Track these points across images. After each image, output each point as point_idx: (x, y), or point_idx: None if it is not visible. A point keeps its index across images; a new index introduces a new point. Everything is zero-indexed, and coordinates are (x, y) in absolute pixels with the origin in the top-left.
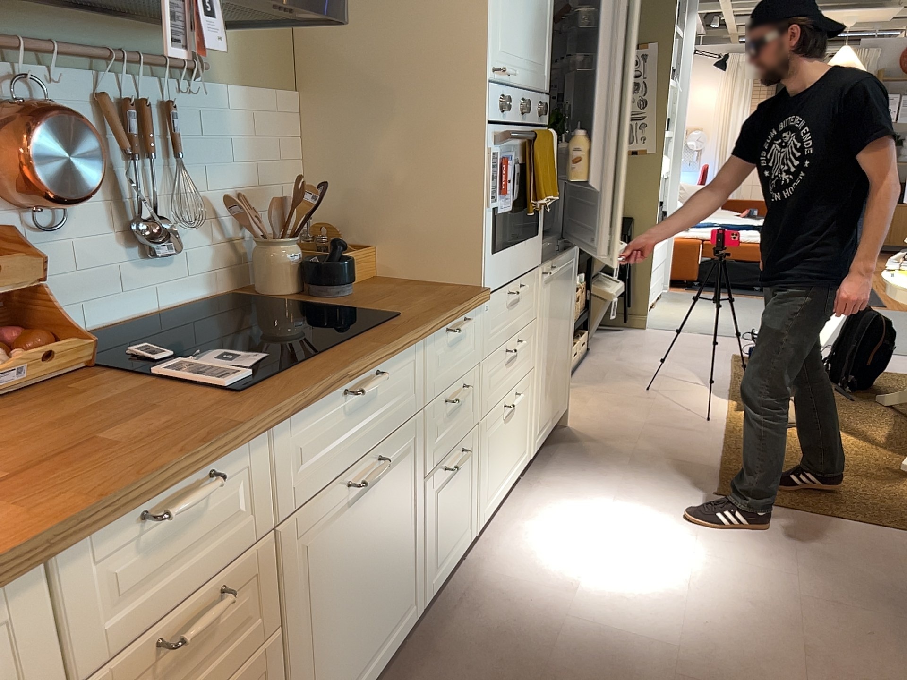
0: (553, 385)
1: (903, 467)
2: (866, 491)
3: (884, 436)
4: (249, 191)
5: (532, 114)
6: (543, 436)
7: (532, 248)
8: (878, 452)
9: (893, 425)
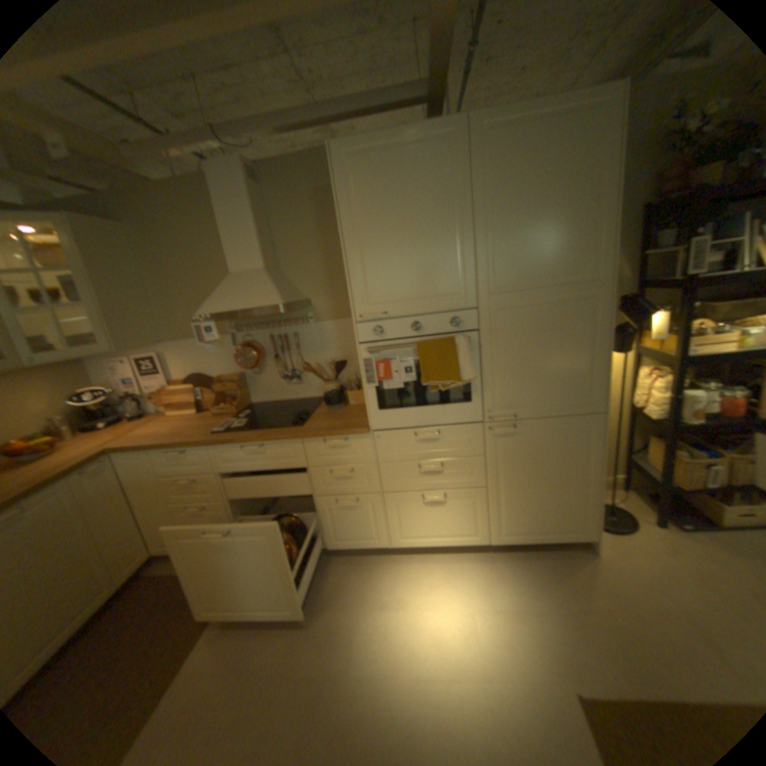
0: (539, 511)
1: None
2: None
3: None
4: (339, 360)
5: (435, 328)
6: (521, 541)
7: (456, 411)
8: None
9: None
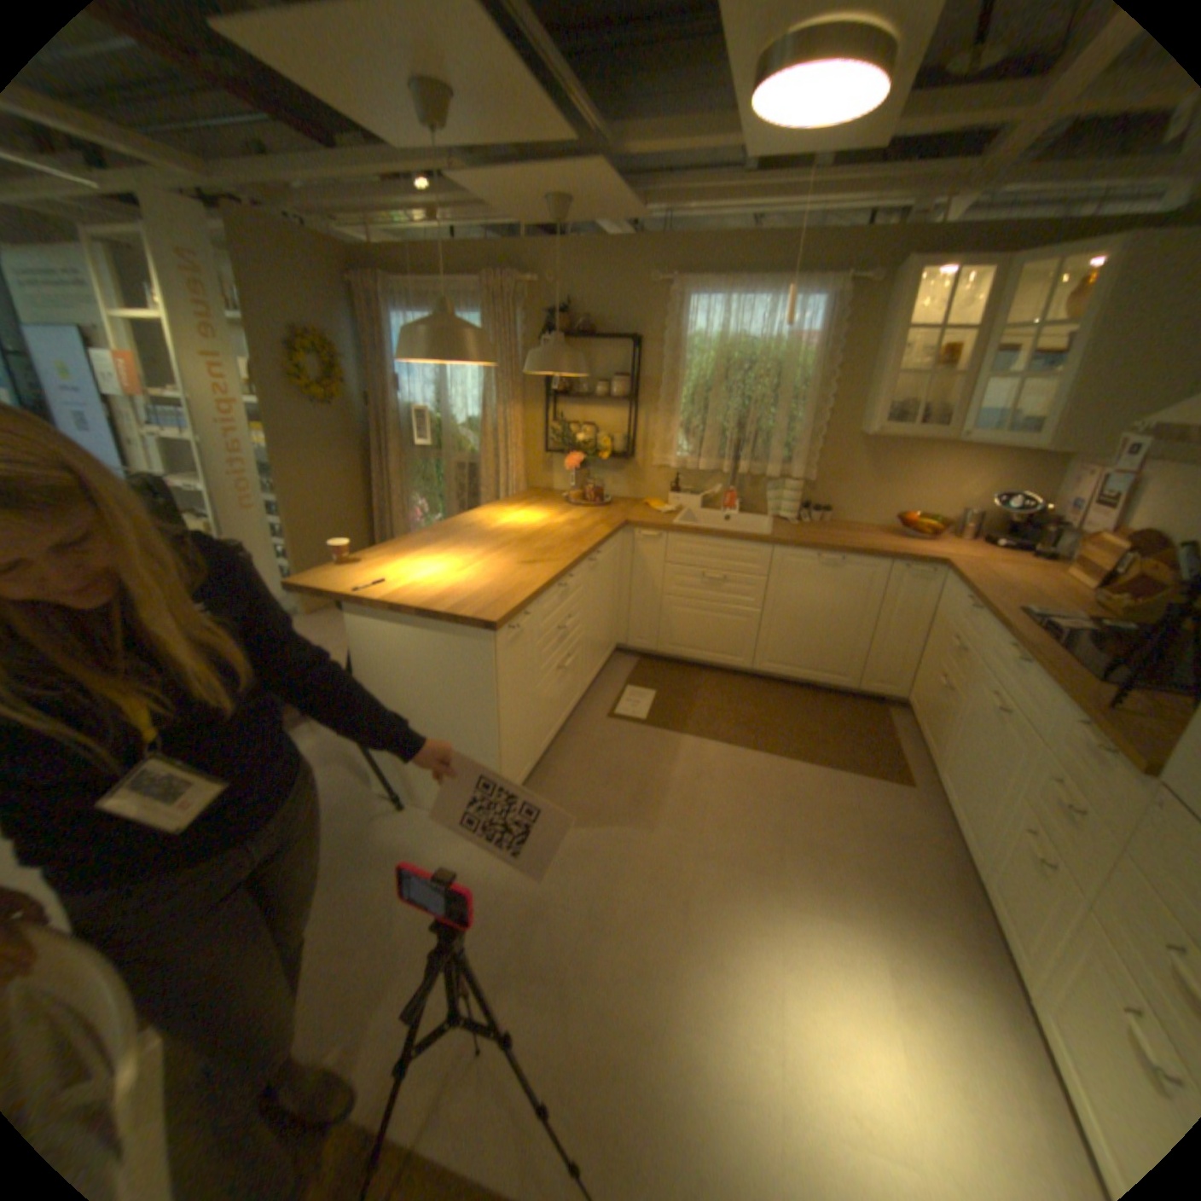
0: None
1: None
2: None
3: None
4: None
5: None
6: None
7: None
8: None
9: None
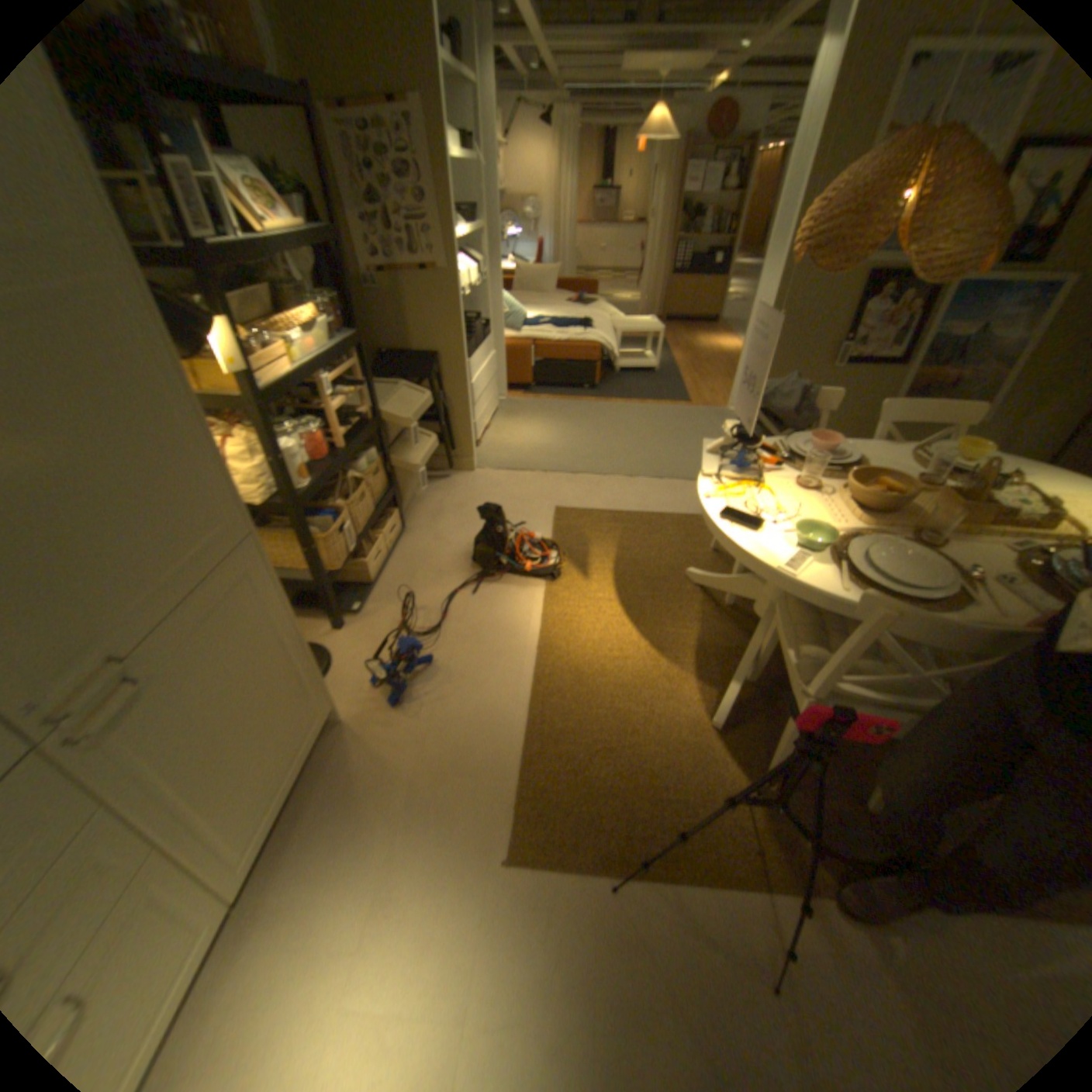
0: (263, 763)
1: (717, 716)
2: (682, 791)
3: (697, 647)
4: None
5: None
6: (267, 832)
7: None
8: (693, 687)
9: (705, 620)
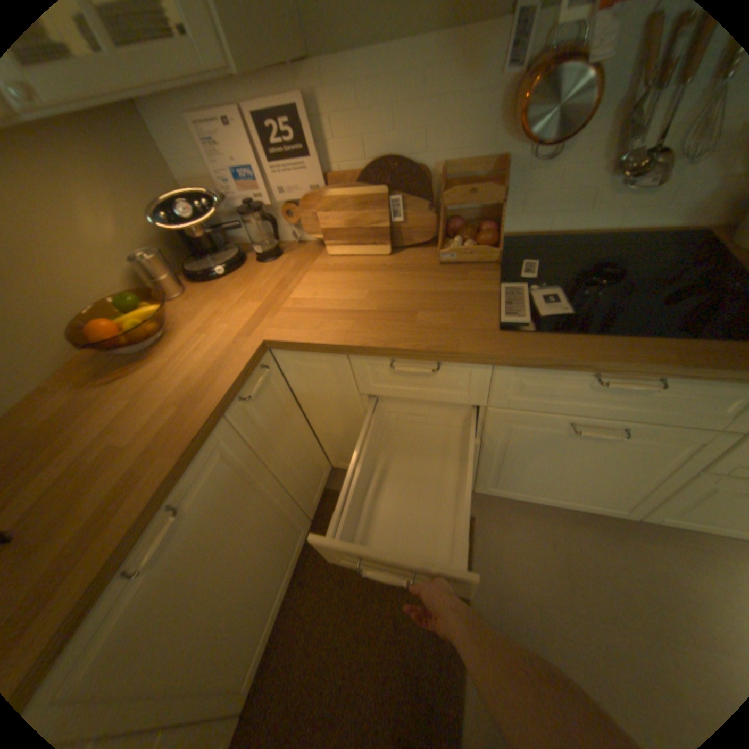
0: None
1: None
2: None
3: None
4: None
5: None
6: None
7: None
8: None
9: None
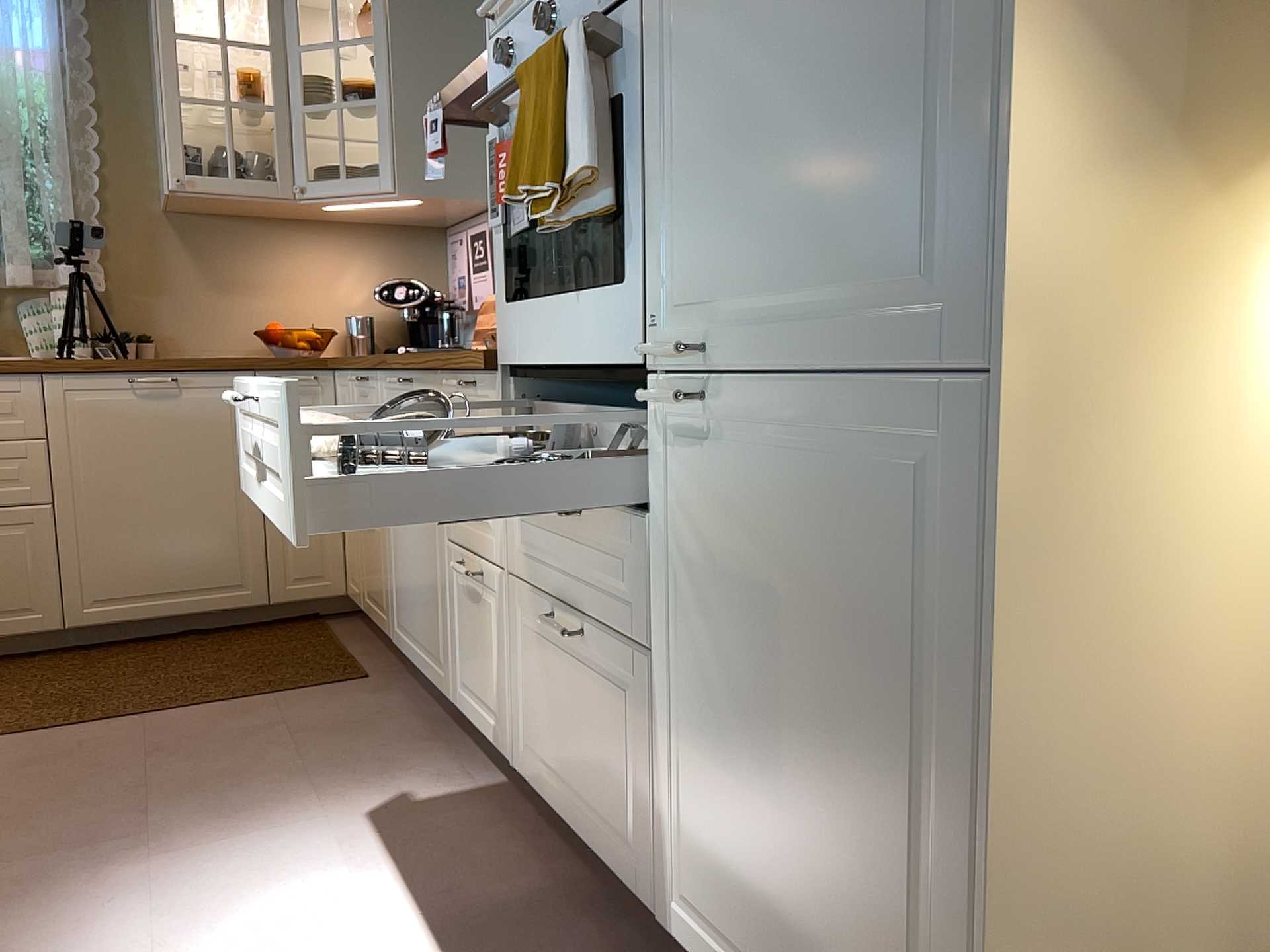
0: (776, 872)
1: None
2: None
3: None
4: None
5: (580, 7)
6: None
7: (606, 317)
8: None
9: None
